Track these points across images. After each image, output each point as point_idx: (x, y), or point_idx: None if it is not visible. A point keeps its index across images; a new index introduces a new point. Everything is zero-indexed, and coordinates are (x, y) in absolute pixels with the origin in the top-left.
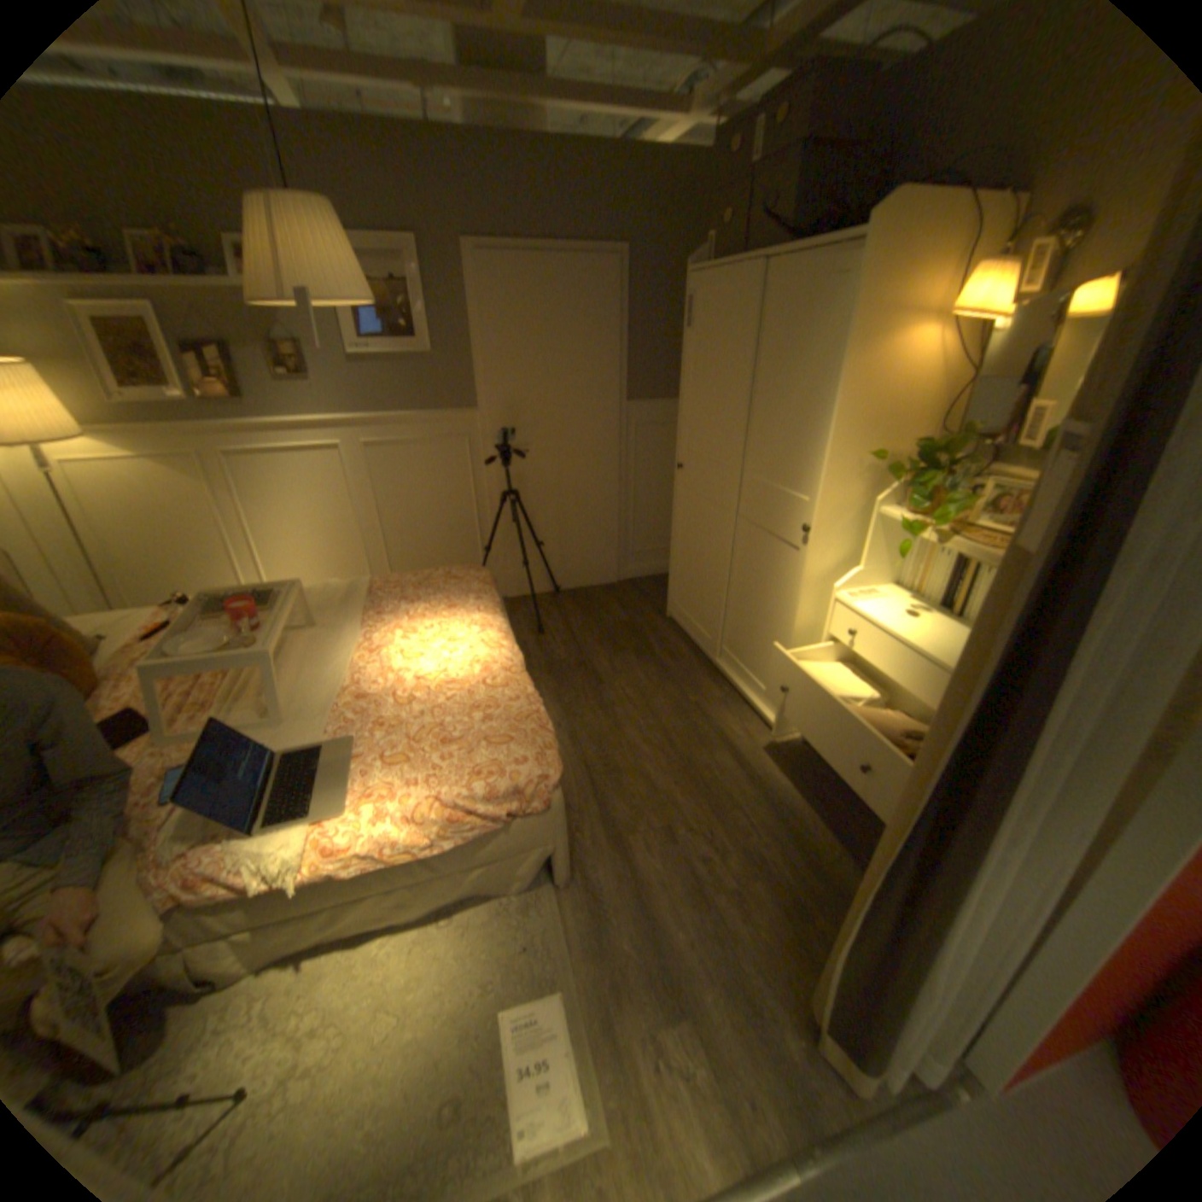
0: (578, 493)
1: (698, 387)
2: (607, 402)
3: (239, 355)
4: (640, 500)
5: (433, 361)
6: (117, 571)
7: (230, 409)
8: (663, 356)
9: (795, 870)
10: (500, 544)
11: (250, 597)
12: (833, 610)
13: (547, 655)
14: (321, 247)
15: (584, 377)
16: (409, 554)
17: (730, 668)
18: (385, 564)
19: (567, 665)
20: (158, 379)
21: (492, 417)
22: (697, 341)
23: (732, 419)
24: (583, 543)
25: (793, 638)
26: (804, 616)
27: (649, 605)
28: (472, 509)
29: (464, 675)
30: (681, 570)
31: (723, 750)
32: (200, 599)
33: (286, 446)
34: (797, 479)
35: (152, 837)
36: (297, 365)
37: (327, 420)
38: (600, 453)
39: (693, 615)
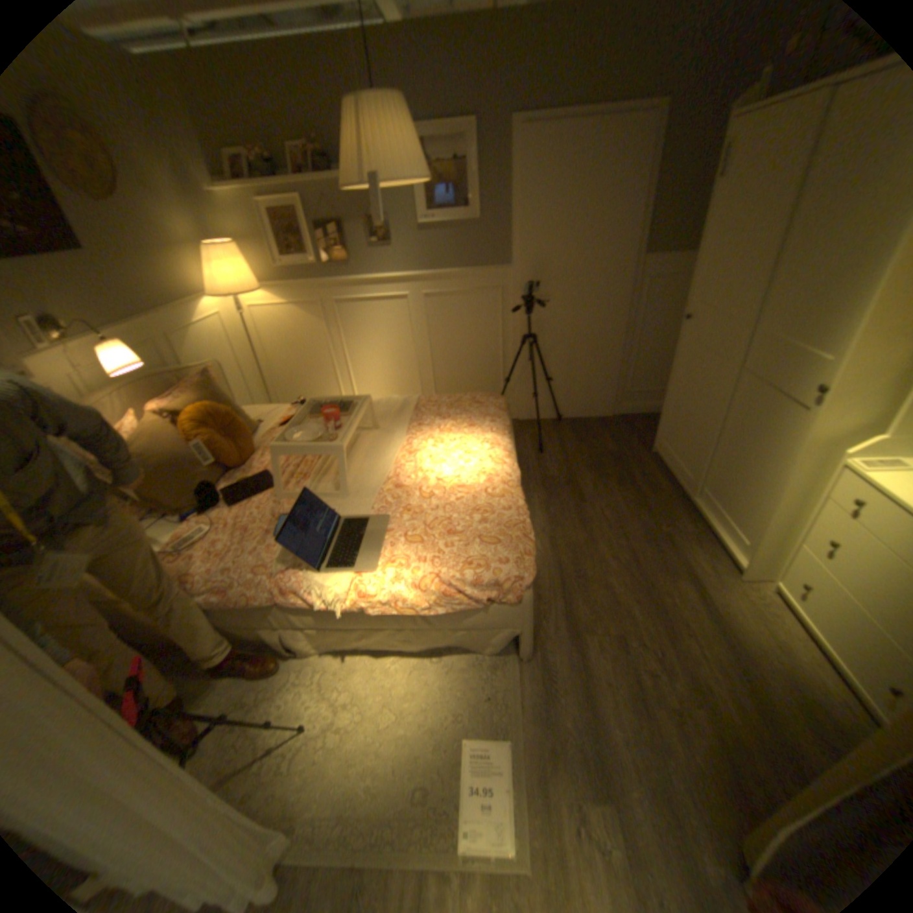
0: (587, 338)
1: (721, 239)
2: (625, 256)
3: (347, 229)
4: (644, 345)
5: (479, 226)
6: (273, 378)
7: (339, 270)
8: (688, 209)
9: (743, 711)
10: (516, 377)
11: (337, 406)
12: (839, 476)
13: (541, 471)
14: (394, 136)
15: (606, 233)
16: (448, 380)
17: (708, 508)
18: (431, 387)
19: (557, 481)
20: (299, 250)
21: (521, 272)
22: (727, 191)
23: (754, 271)
24: (586, 380)
25: (784, 495)
26: (801, 477)
27: (638, 439)
28: (497, 348)
29: (471, 482)
30: (673, 413)
31: (687, 582)
32: (309, 404)
33: (372, 297)
34: (822, 335)
35: (265, 559)
36: (383, 235)
37: (400, 277)
38: (612, 302)
39: (679, 455)
